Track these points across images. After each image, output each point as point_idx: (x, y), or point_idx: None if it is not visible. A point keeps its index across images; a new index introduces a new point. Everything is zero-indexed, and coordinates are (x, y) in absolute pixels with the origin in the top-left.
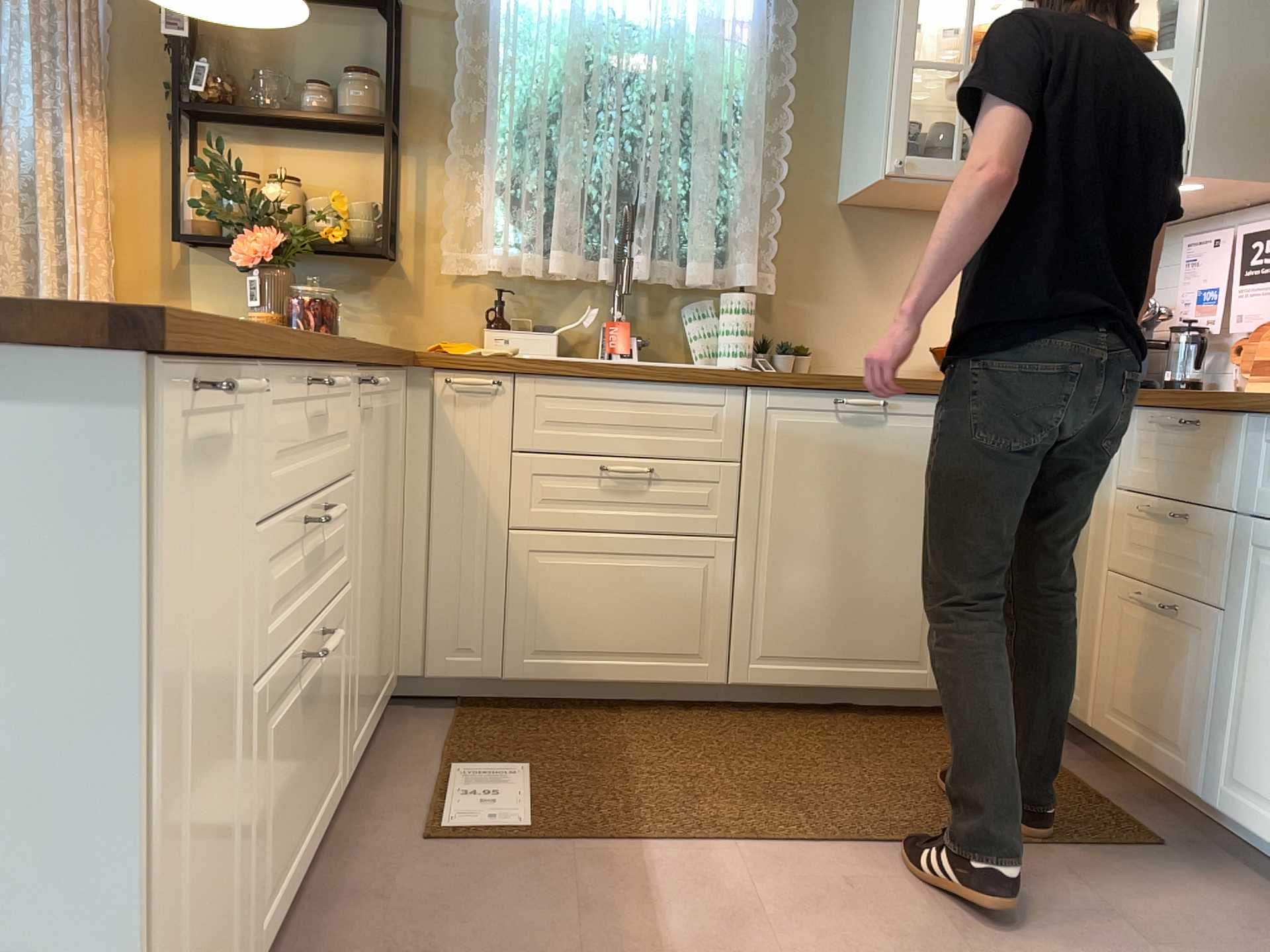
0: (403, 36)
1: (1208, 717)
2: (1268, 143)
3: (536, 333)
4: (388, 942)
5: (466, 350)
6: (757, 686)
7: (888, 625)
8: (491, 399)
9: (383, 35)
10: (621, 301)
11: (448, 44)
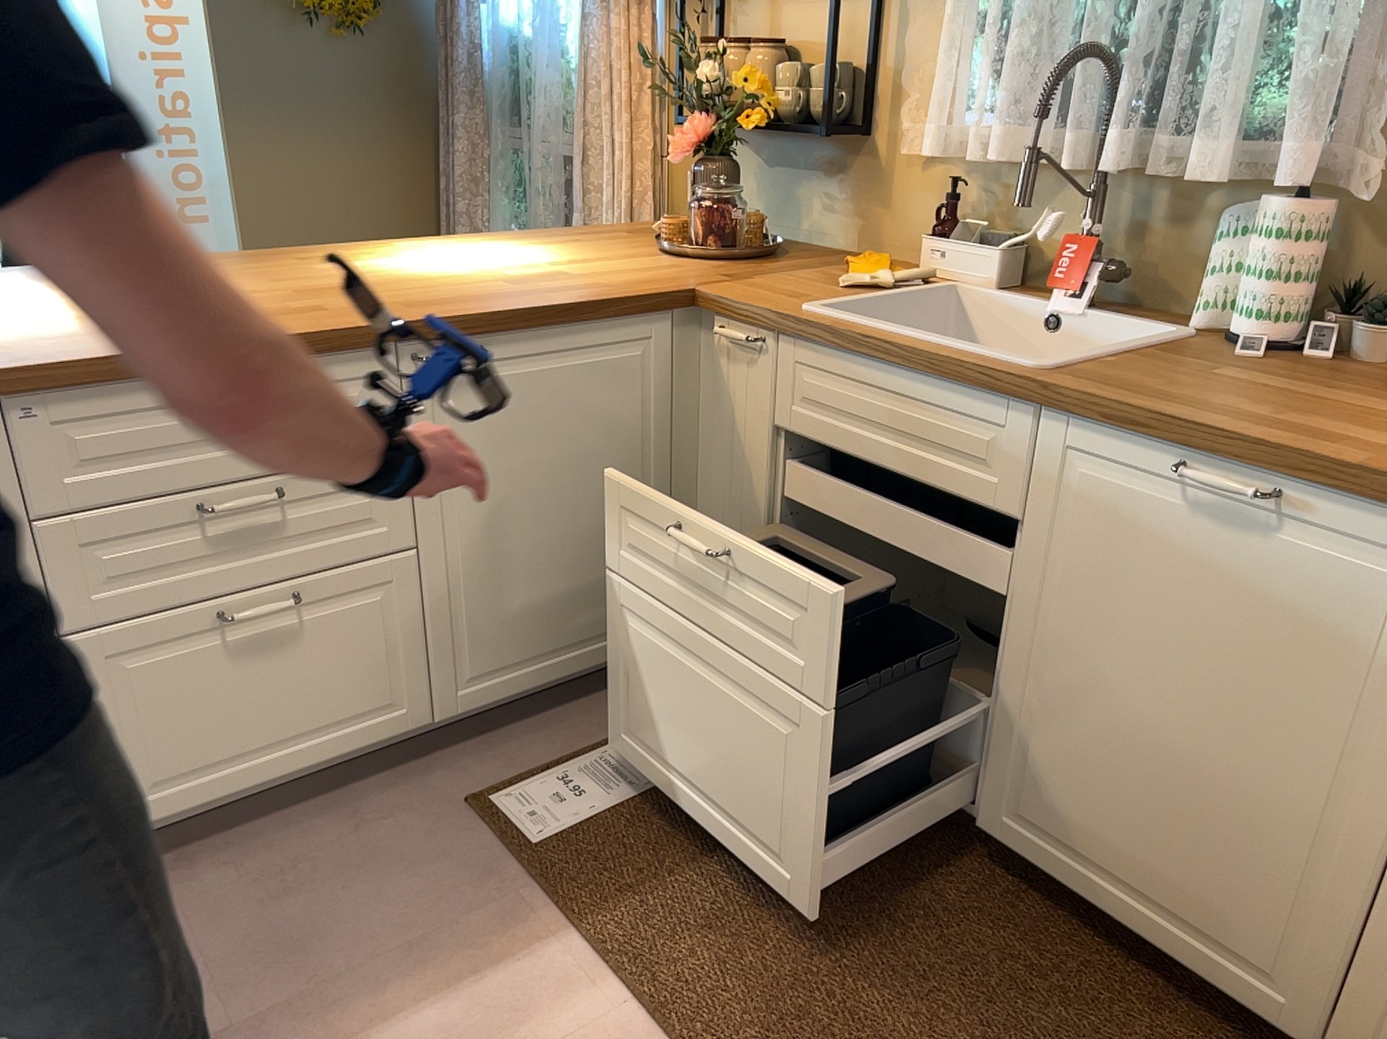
0: None
1: None
2: None
3: (973, 250)
4: (310, 861)
5: (863, 270)
6: (1009, 847)
7: (1219, 884)
8: (758, 357)
9: None
10: (1090, 208)
11: None
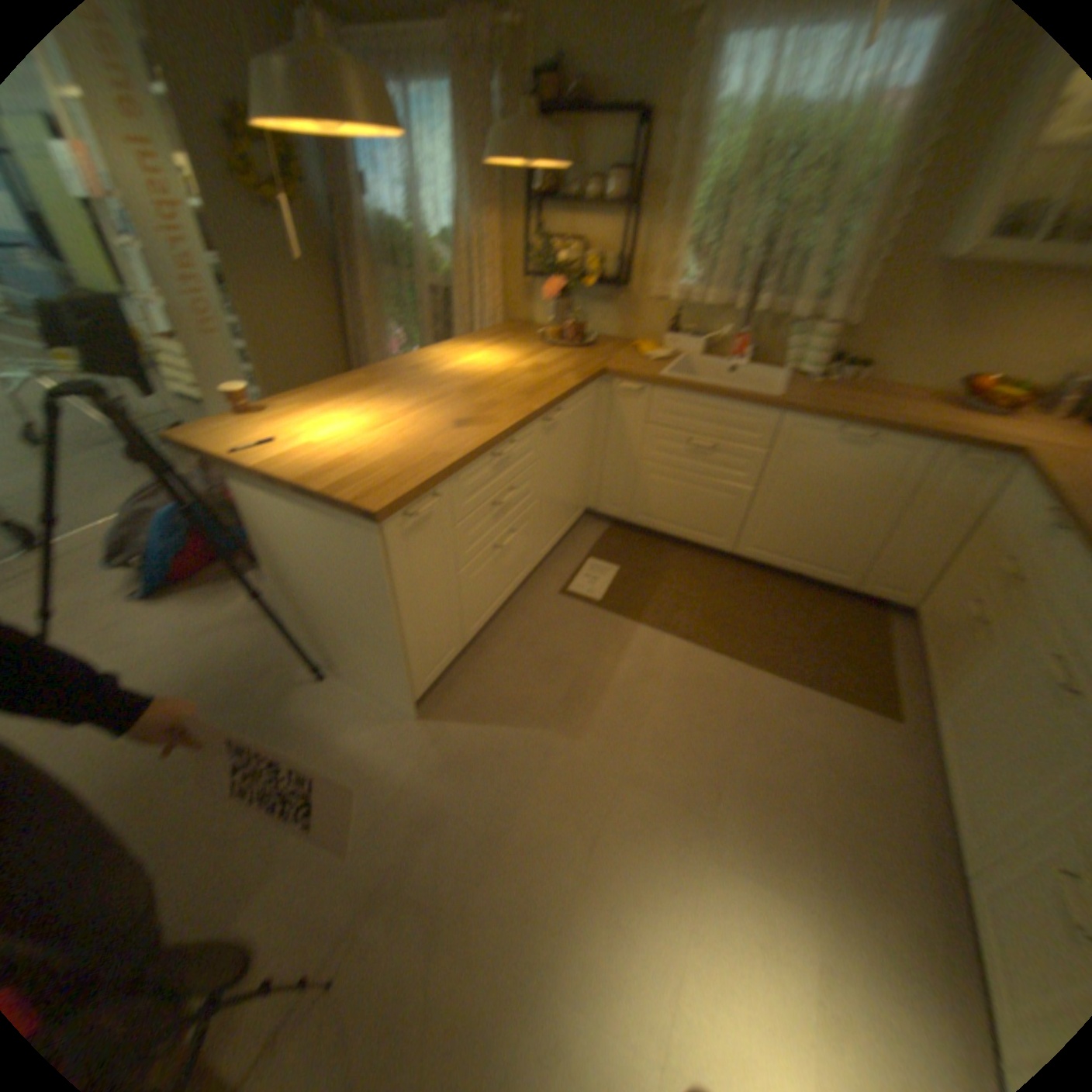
0: (651, 130)
1: (964, 684)
2: None
3: (693, 338)
4: (529, 631)
5: (650, 349)
6: (749, 557)
7: (832, 551)
8: (641, 395)
9: (639, 130)
10: (748, 322)
11: (678, 132)
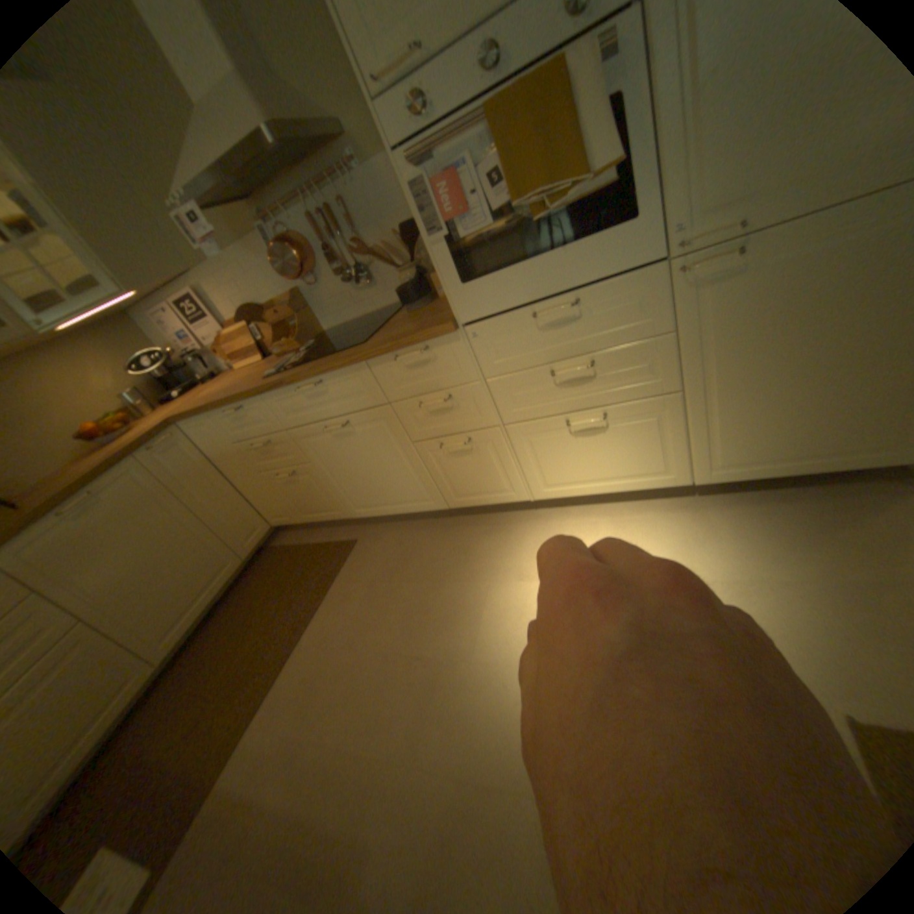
0: None
1: (333, 494)
2: (147, 260)
3: None
4: None
5: None
6: (170, 649)
7: (198, 566)
8: None
9: None
10: None
11: None
